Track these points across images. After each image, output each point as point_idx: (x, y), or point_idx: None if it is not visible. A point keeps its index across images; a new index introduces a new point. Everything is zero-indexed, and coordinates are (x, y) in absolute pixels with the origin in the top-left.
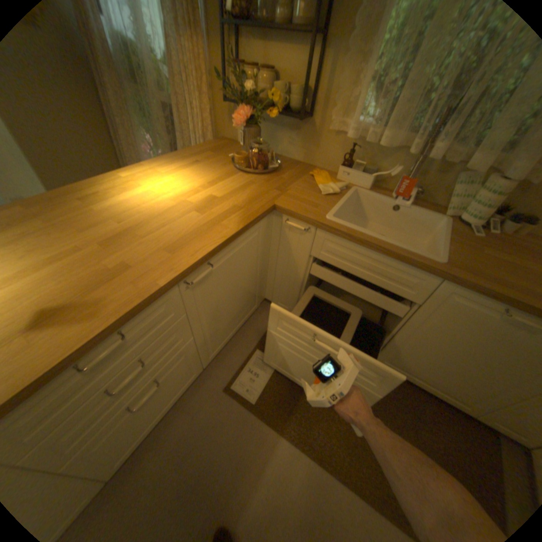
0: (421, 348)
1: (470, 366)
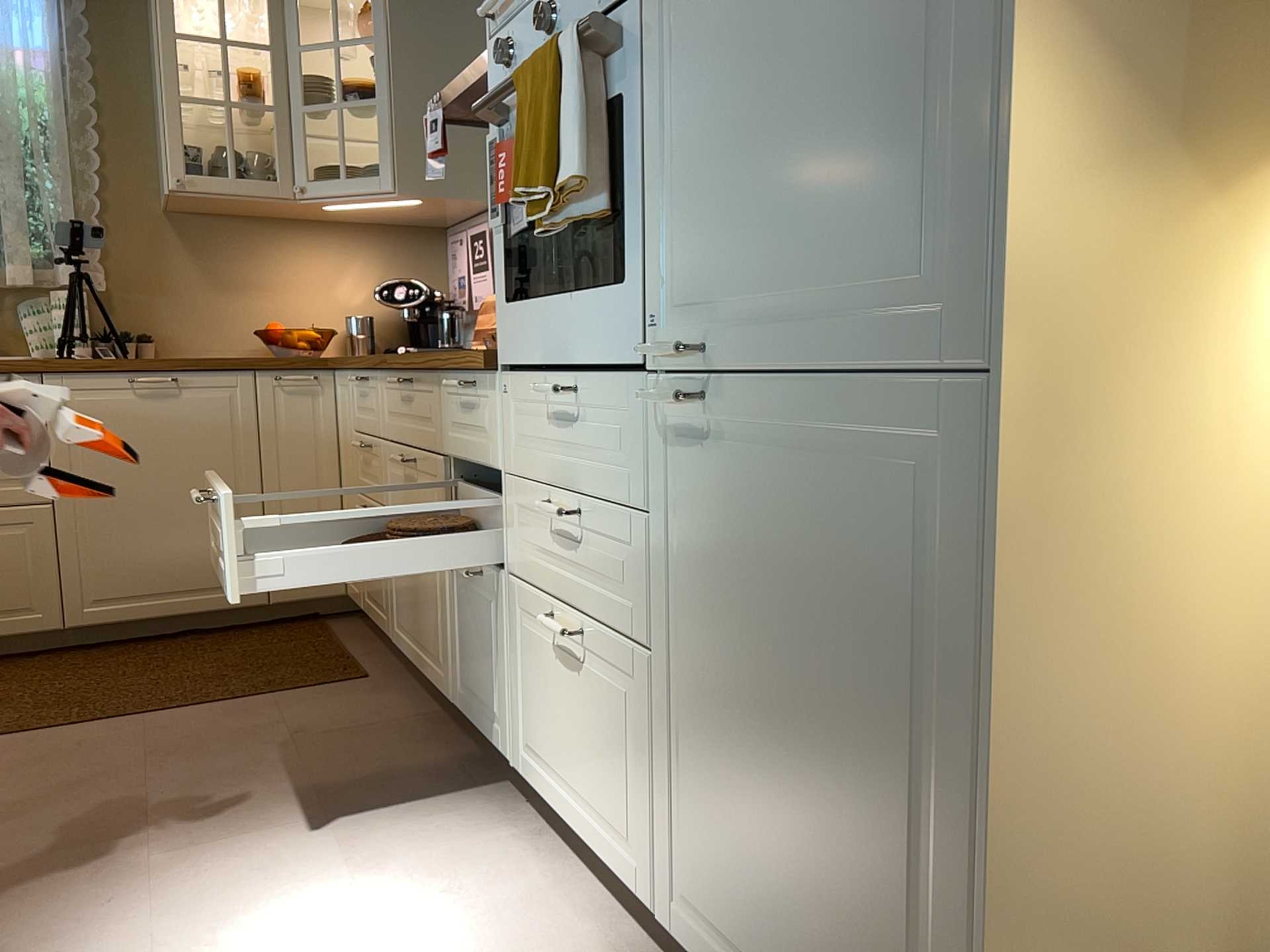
0: (103, 522)
1: (175, 501)
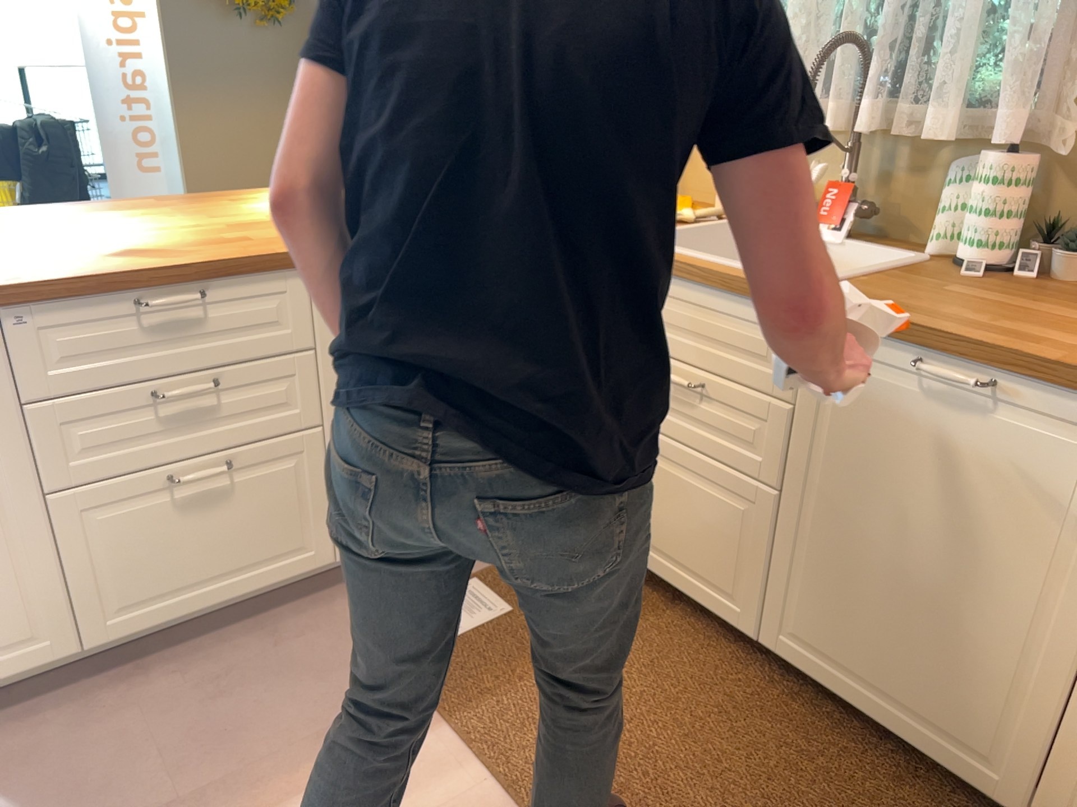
0: (828, 549)
1: (929, 577)
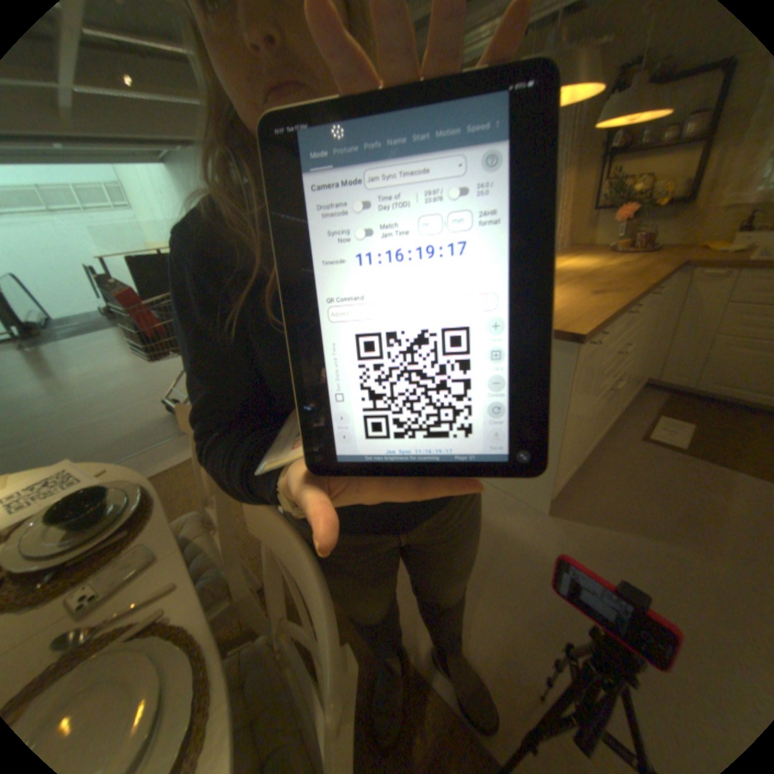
0: None
1: None
